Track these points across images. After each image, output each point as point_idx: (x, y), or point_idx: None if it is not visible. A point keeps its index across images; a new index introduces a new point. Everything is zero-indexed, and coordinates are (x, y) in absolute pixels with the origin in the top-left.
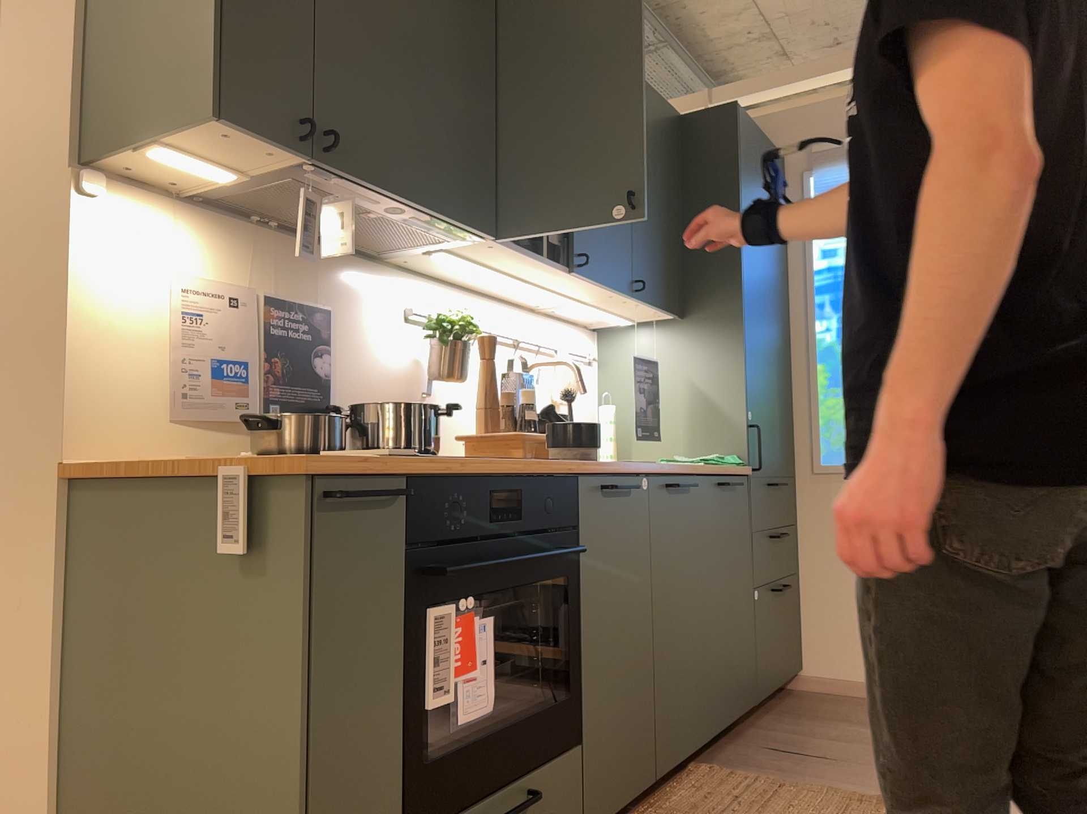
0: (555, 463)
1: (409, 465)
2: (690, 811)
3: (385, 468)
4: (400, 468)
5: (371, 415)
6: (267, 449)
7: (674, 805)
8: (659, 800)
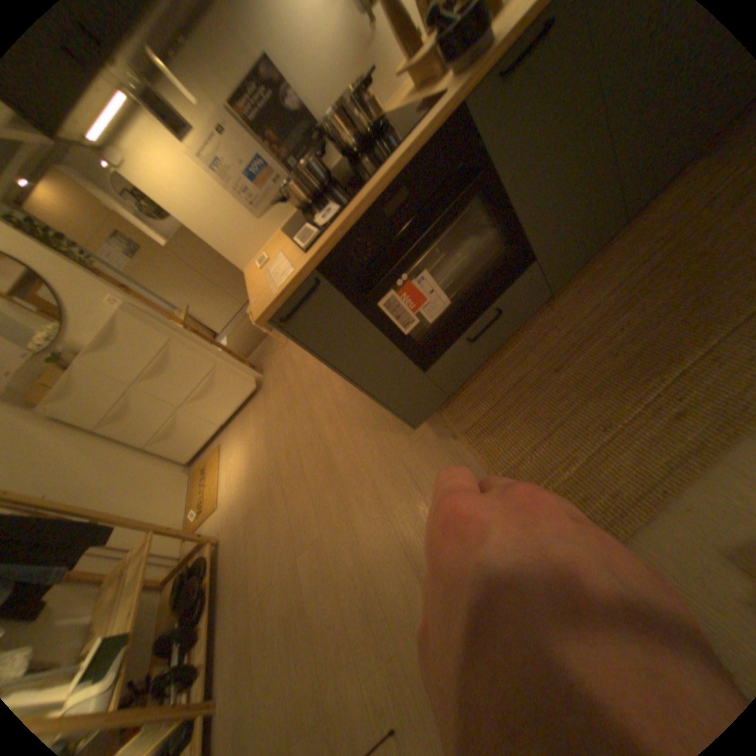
0: (449, 83)
1: (309, 265)
2: (657, 226)
3: (298, 280)
4: (310, 263)
5: (329, 127)
6: (296, 204)
7: (647, 222)
8: (637, 219)
